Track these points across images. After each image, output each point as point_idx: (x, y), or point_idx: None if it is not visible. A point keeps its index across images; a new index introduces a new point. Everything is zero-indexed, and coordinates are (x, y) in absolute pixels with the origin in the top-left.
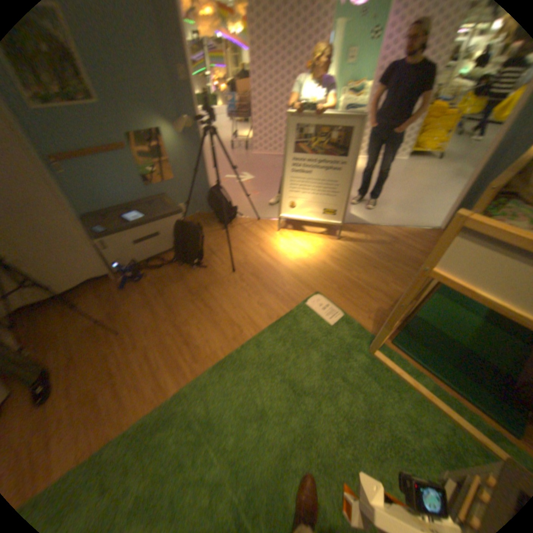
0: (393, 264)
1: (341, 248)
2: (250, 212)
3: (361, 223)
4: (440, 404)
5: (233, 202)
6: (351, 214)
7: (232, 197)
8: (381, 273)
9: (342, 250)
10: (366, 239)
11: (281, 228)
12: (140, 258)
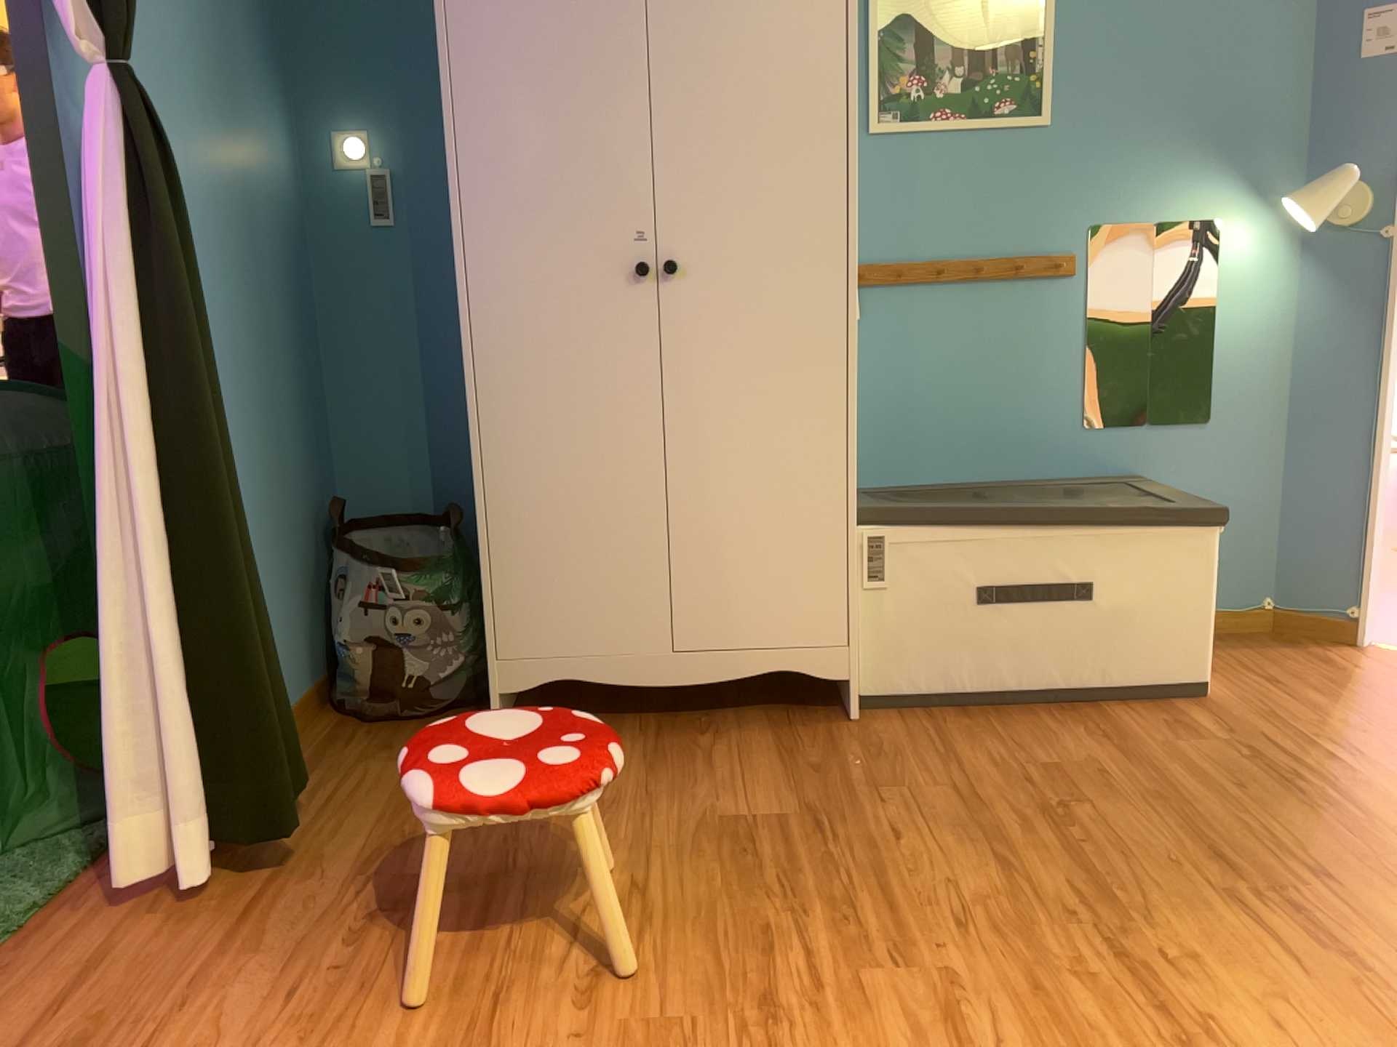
0: None
1: None
2: None
3: None
4: None
5: None
6: None
7: None
8: None
9: None
10: None
11: None
12: (972, 680)
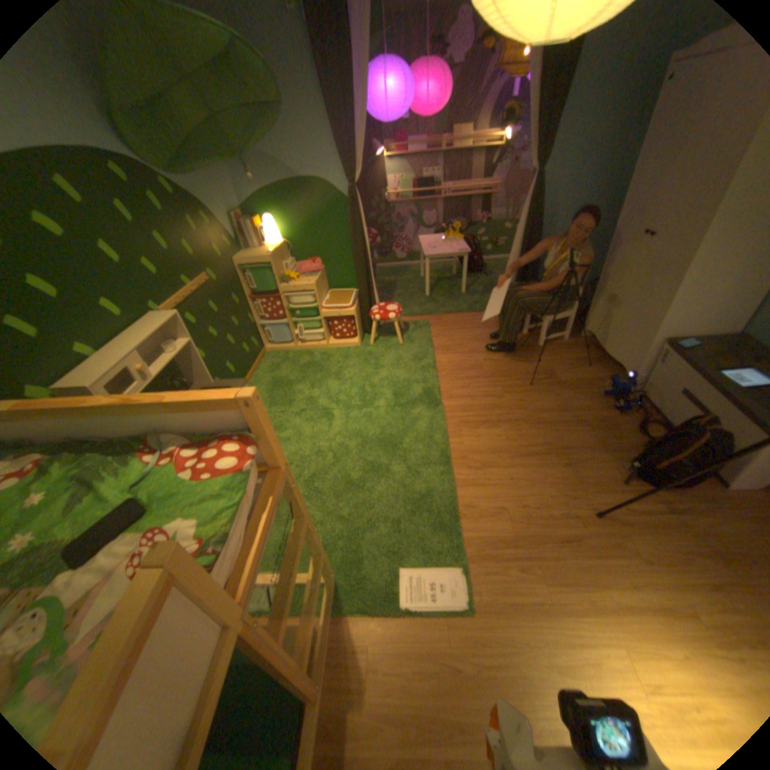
0: None
1: None
2: None
3: None
4: None
5: None
6: None
7: None
8: None
9: None
10: None
11: None
12: (664, 413)
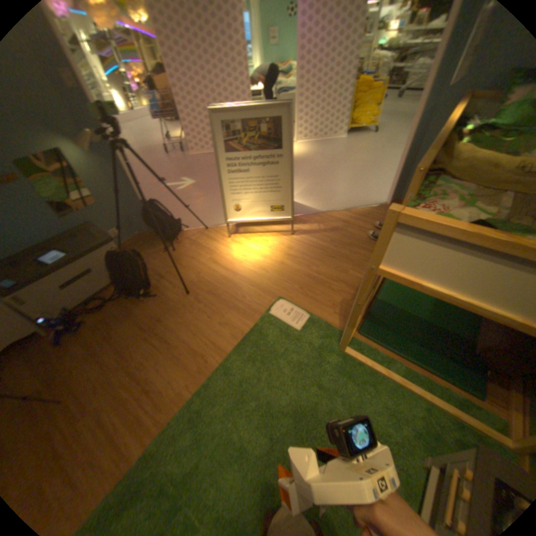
0: (349, 250)
1: (297, 243)
2: (196, 222)
3: (312, 212)
4: (413, 388)
5: (176, 214)
6: (301, 204)
7: (174, 208)
8: (339, 262)
9: (298, 246)
10: (320, 229)
11: (232, 233)
12: (74, 303)
